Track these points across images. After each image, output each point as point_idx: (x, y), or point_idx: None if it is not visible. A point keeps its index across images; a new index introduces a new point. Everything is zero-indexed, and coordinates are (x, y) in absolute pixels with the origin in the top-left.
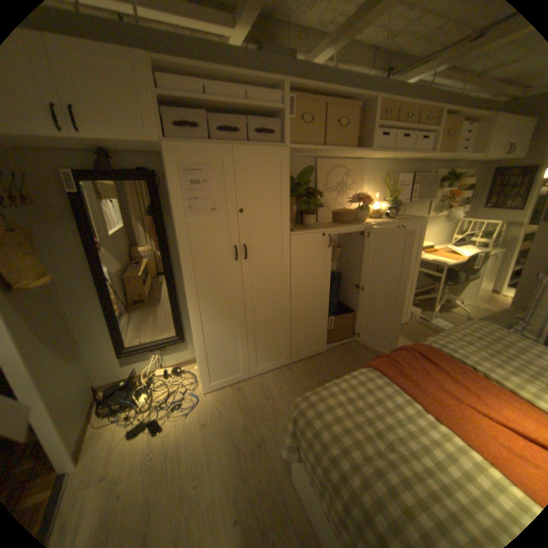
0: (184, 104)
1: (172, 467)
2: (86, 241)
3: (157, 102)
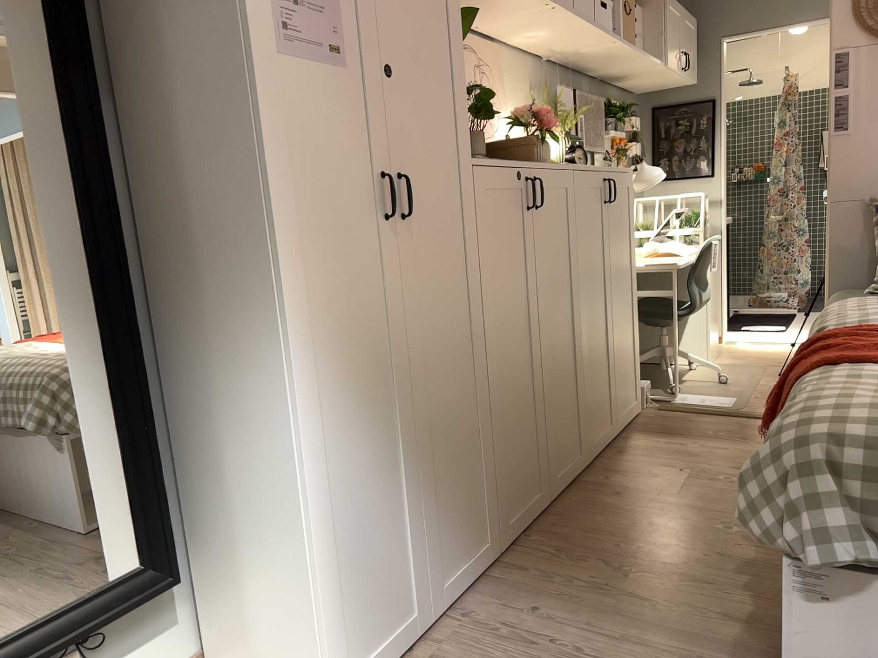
0: None
1: None
2: None
3: None
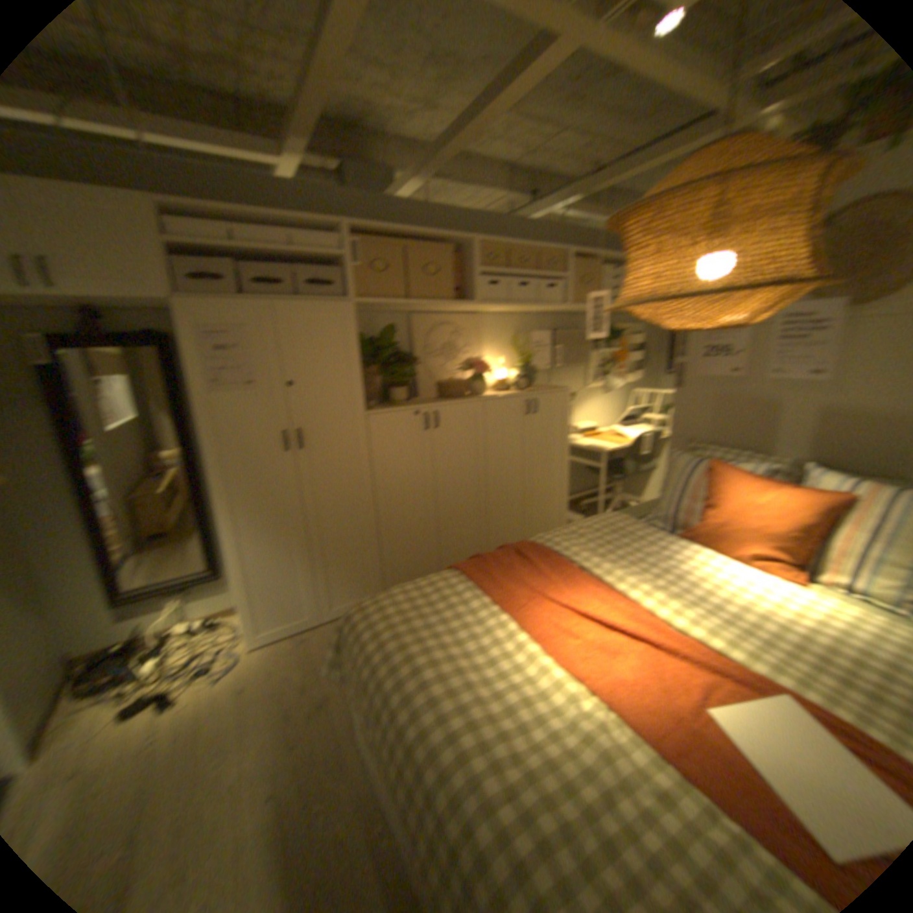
0: (208, 249)
1: (188, 745)
2: (67, 429)
3: (169, 249)
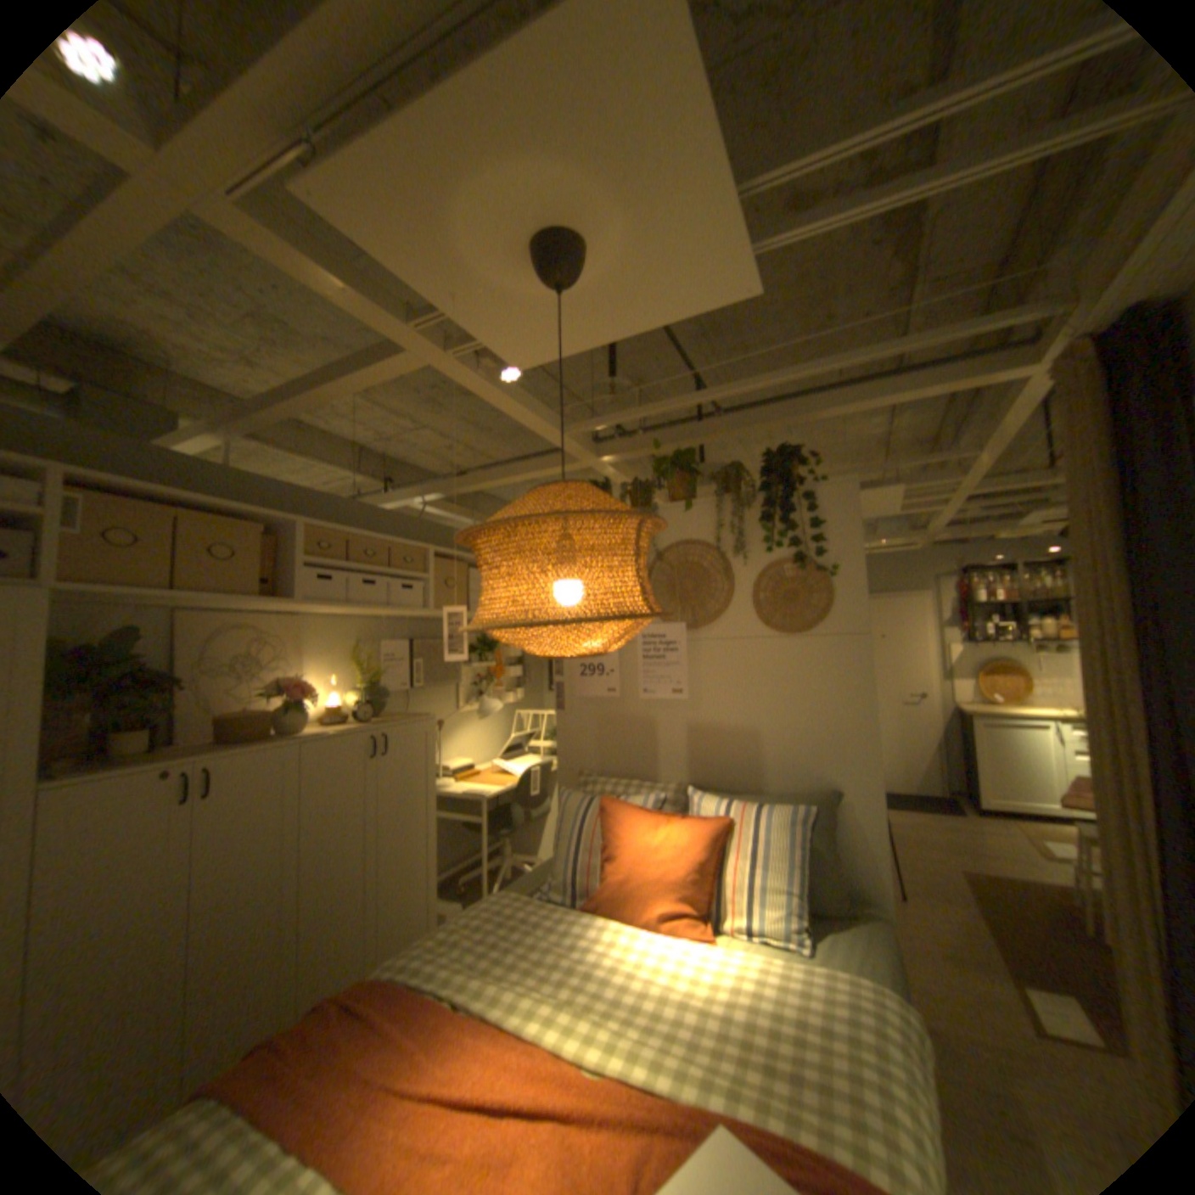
0: None
1: None
2: None
3: None
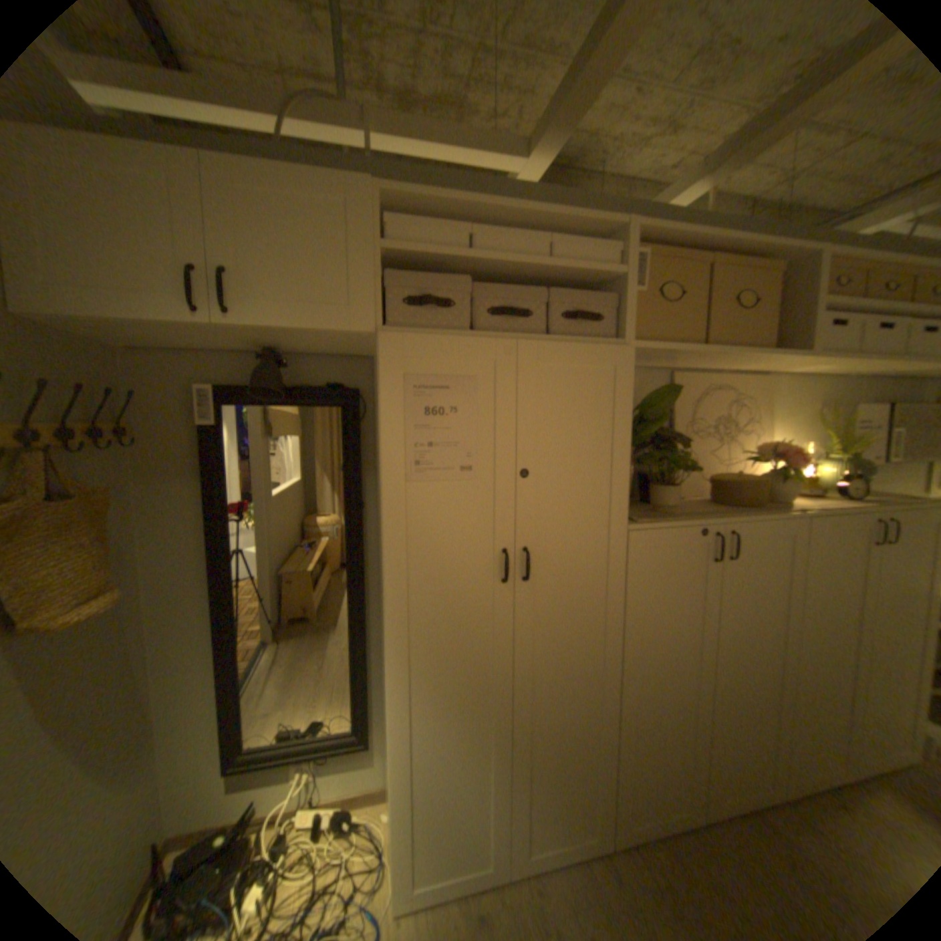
0: (429, 270)
1: None
2: (211, 517)
3: (380, 265)
